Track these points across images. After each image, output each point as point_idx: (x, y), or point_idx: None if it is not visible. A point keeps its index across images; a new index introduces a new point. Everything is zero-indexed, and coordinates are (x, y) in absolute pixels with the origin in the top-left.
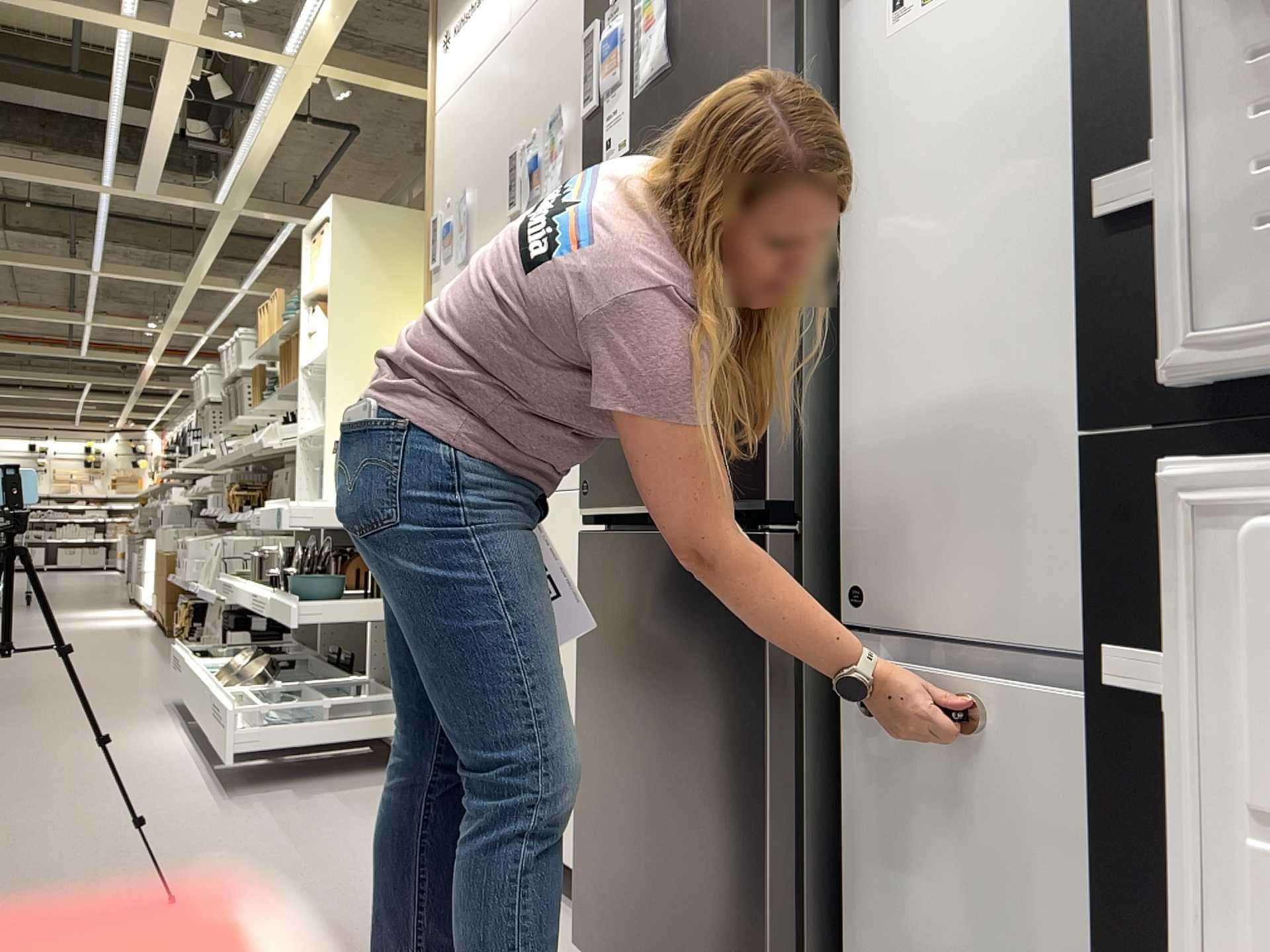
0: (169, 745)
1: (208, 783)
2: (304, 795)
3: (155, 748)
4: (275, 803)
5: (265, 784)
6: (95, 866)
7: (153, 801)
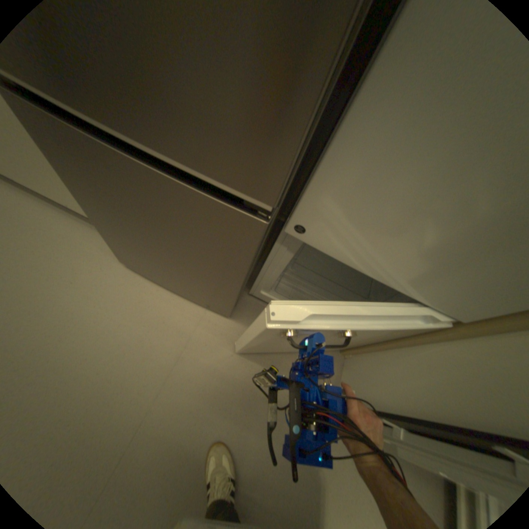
0: None
1: None
2: None
3: None
4: None
5: None
6: None
7: None
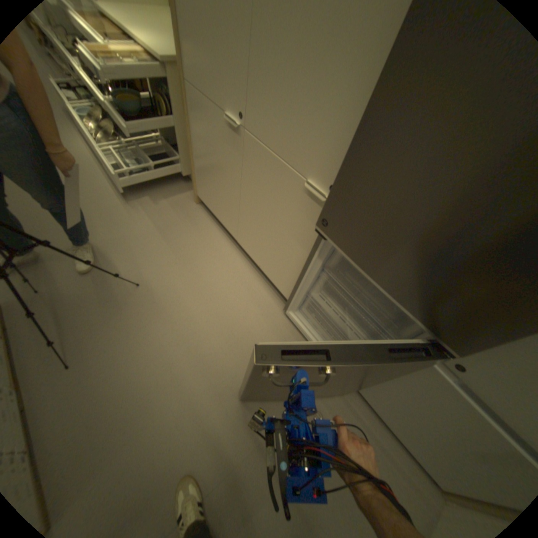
0: (82, 153)
1: (113, 189)
2: (154, 200)
3: (77, 155)
4: (146, 206)
5: (136, 191)
6: (97, 255)
7: (97, 204)
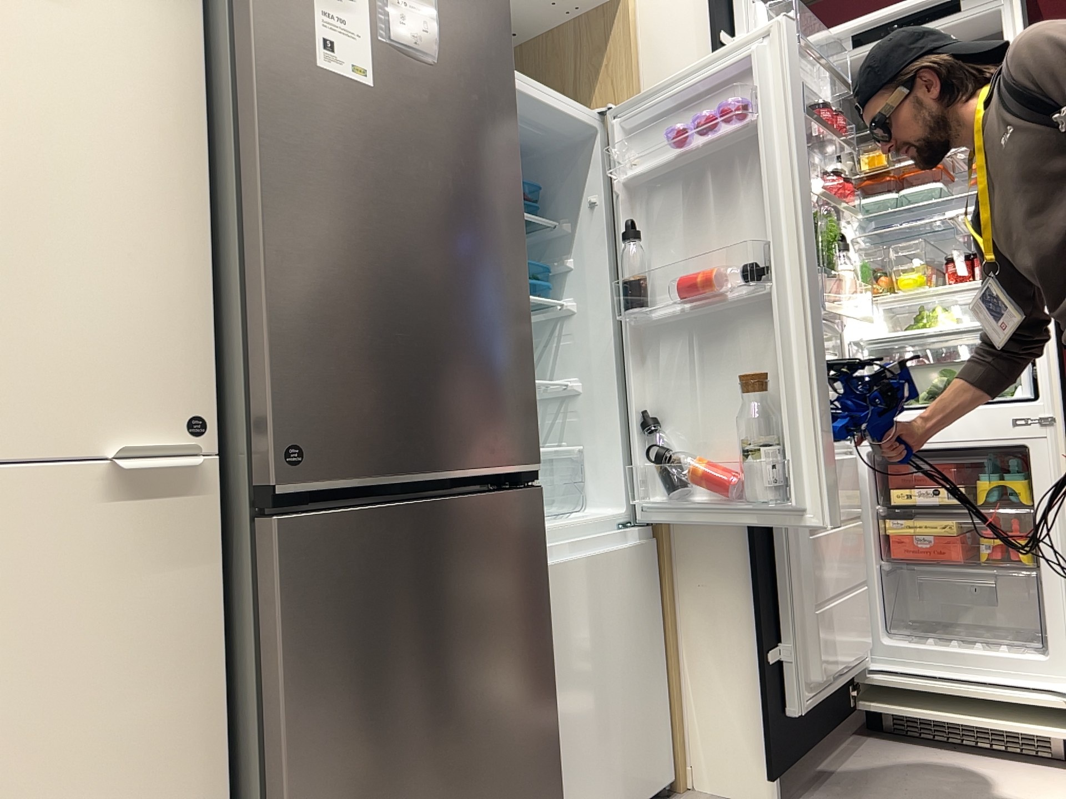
0: None
1: None
2: None
3: None
4: None
5: None
6: None
7: None
